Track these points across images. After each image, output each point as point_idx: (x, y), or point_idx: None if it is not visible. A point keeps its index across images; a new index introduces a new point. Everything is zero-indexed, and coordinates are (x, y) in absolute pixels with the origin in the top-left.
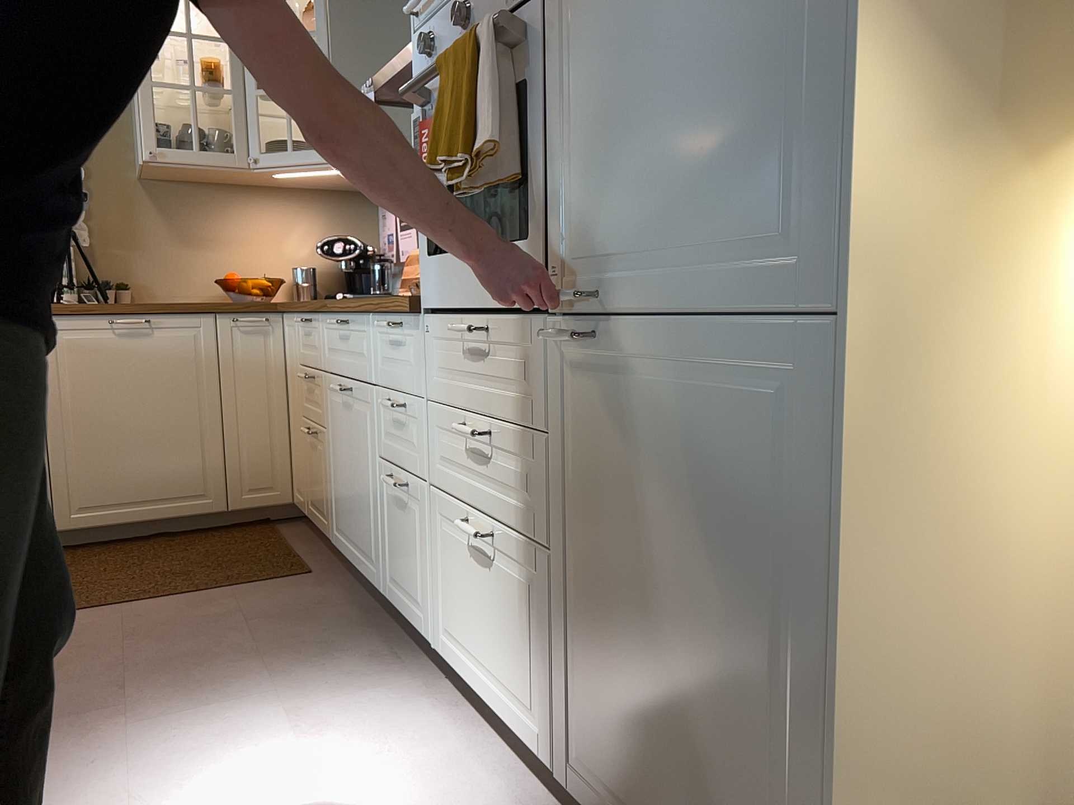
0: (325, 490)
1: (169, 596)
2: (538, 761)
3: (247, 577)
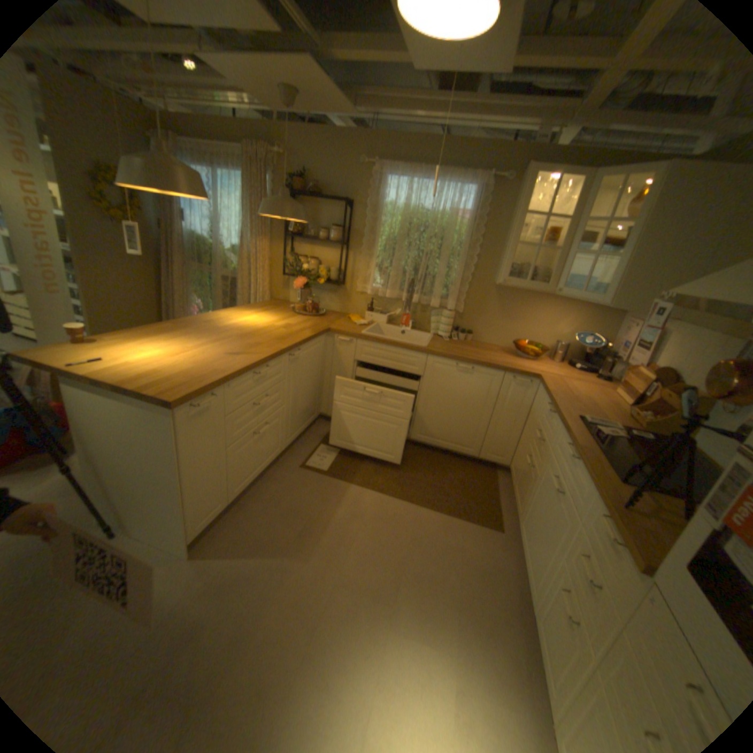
0: (527, 498)
1: (437, 511)
2: None
3: (473, 517)
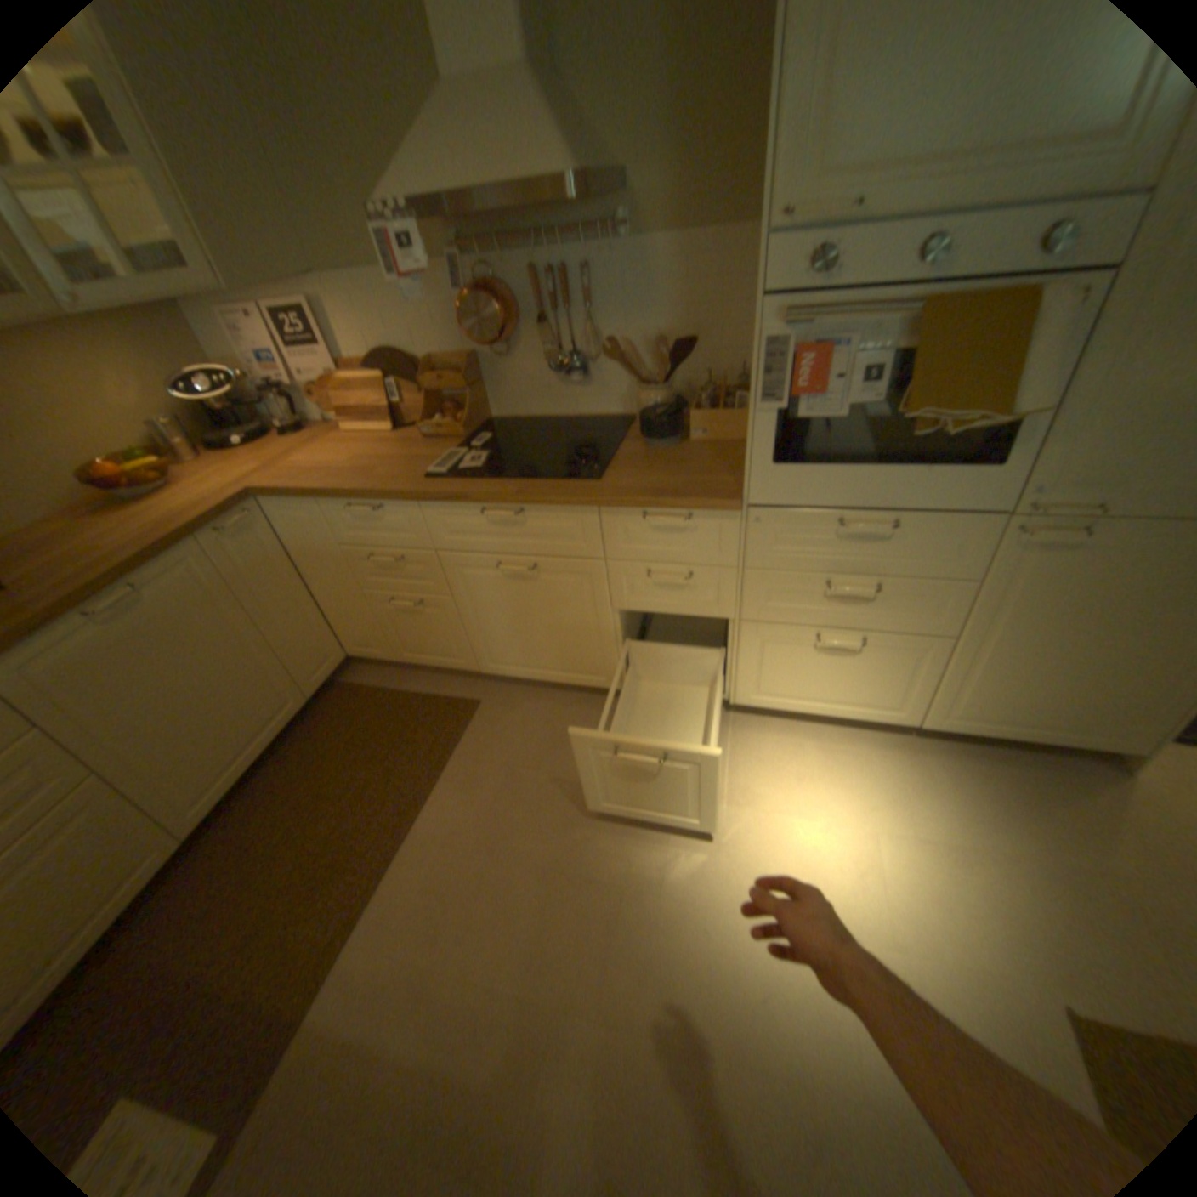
0: (455, 640)
1: (424, 800)
2: (891, 724)
3: (443, 740)
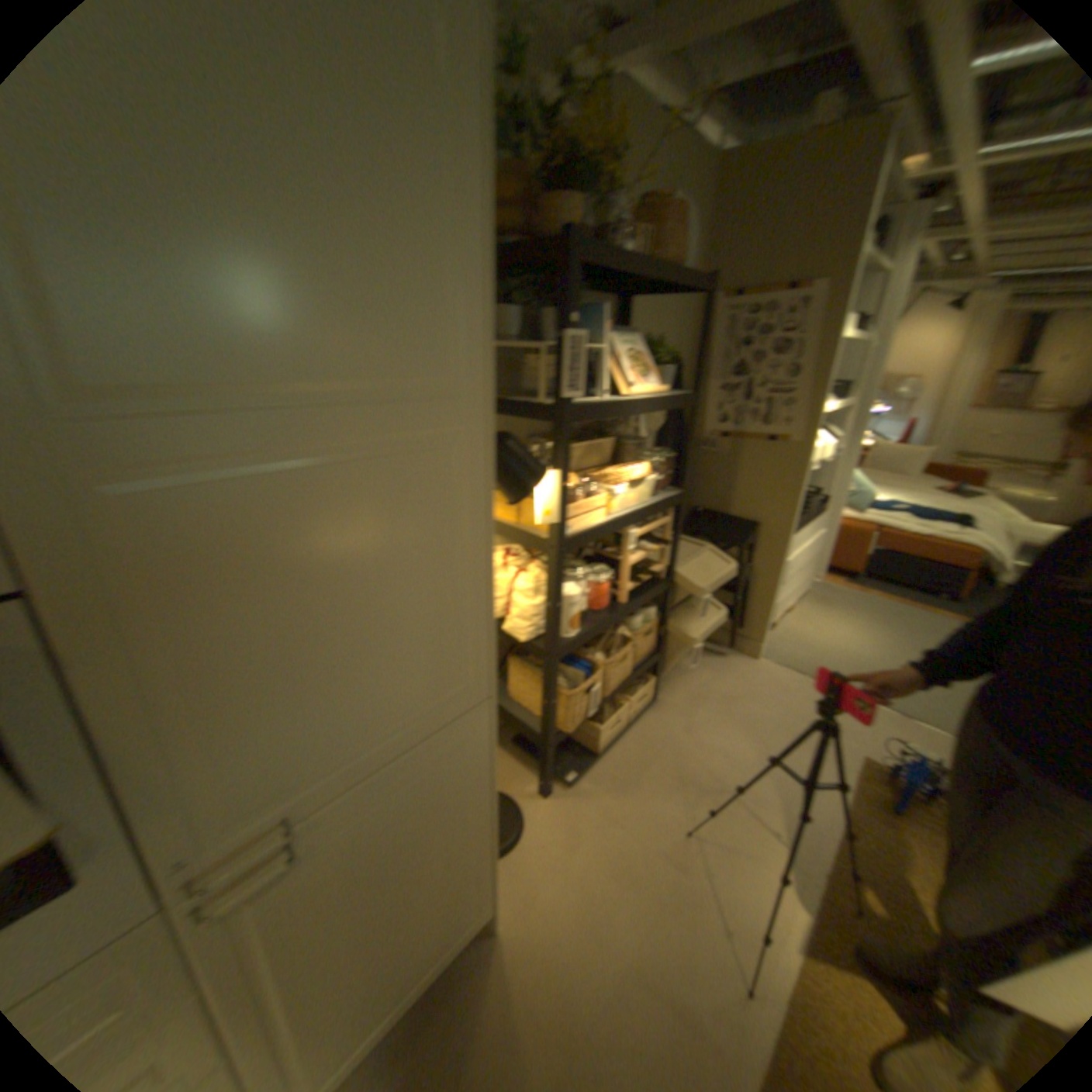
0: None
1: None
2: None
3: None
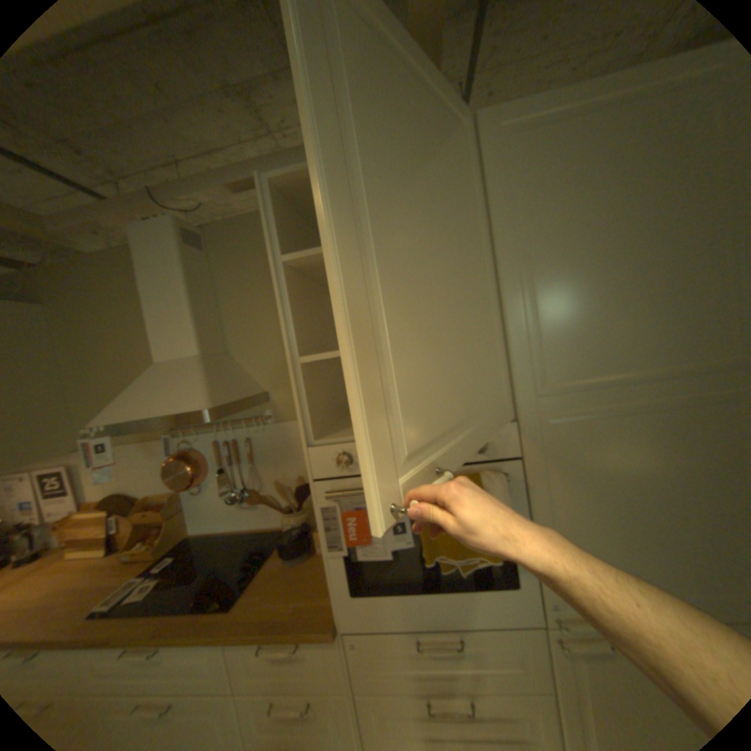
0: None
1: None
2: None
3: None
